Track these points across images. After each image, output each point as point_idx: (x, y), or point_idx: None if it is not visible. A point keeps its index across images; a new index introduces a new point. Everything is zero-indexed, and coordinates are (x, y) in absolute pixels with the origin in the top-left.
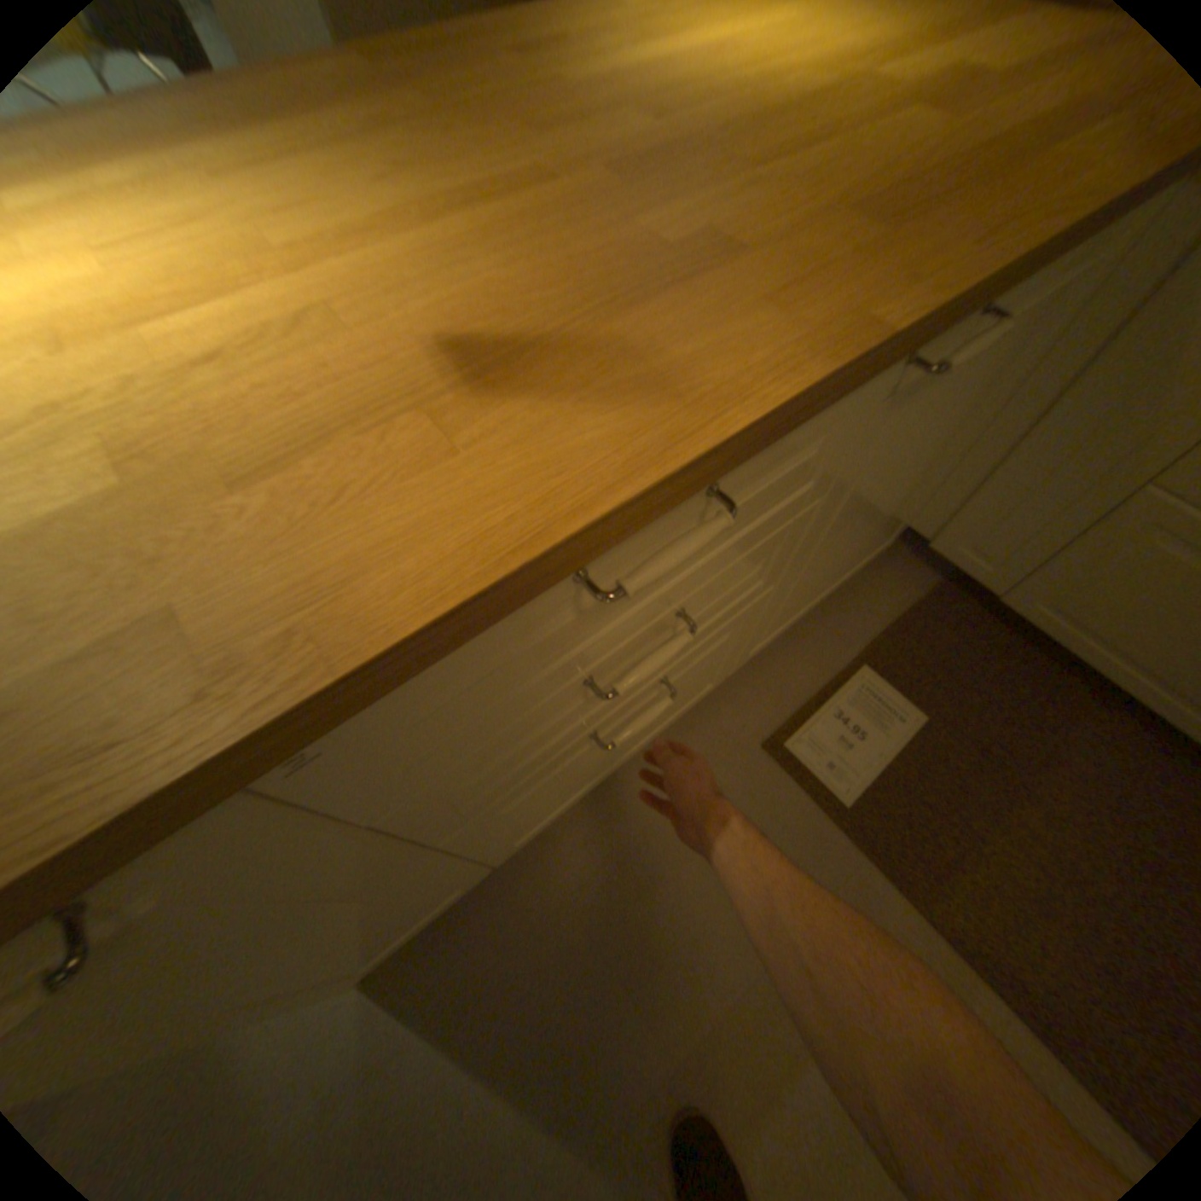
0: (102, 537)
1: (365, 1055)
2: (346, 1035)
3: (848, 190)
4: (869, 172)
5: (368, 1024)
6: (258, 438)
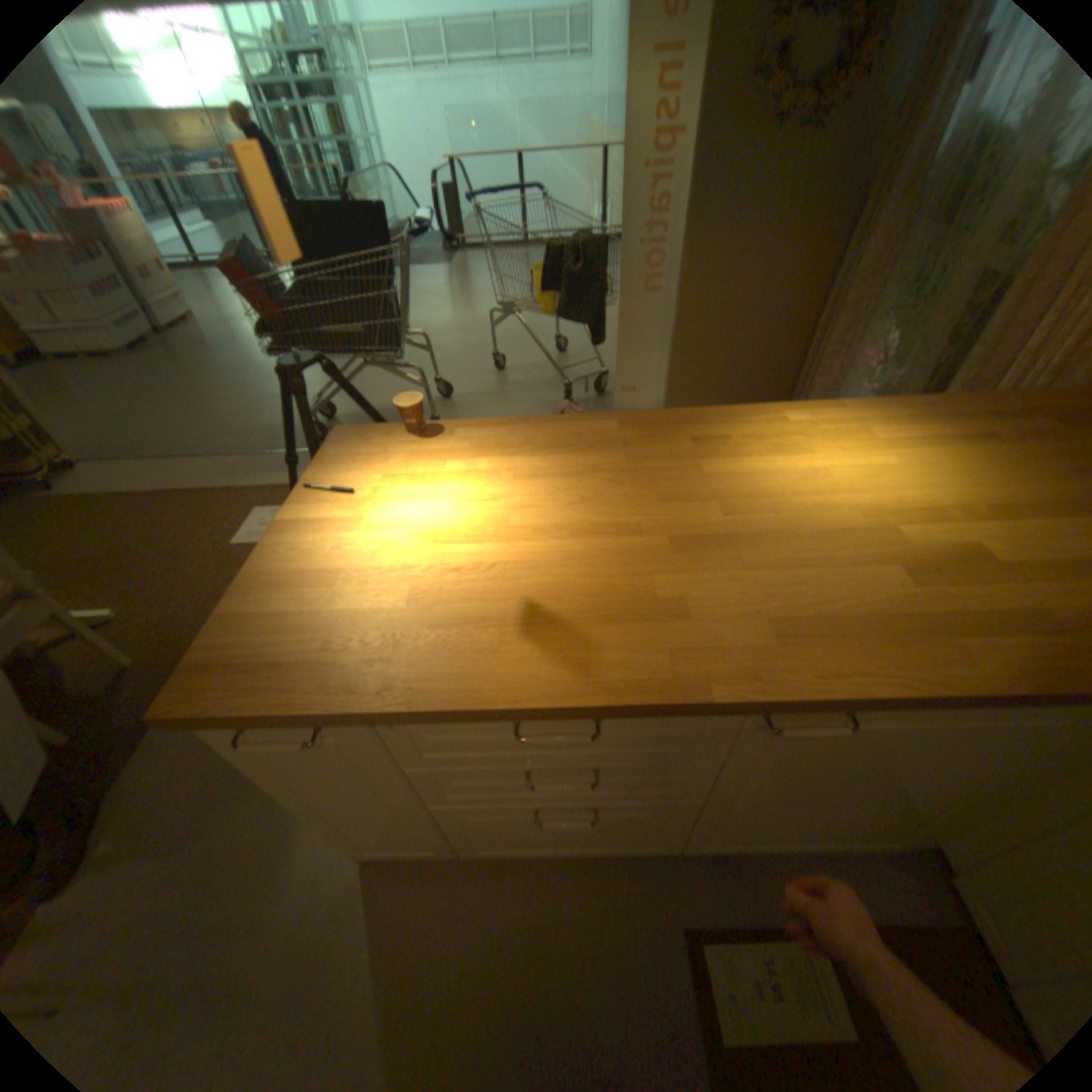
0: (388, 626)
1: (339, 909)
2: (340, 889)
3: (779, 609)
4: (806, 602)
5: (351, 893)
6: (446, 613)
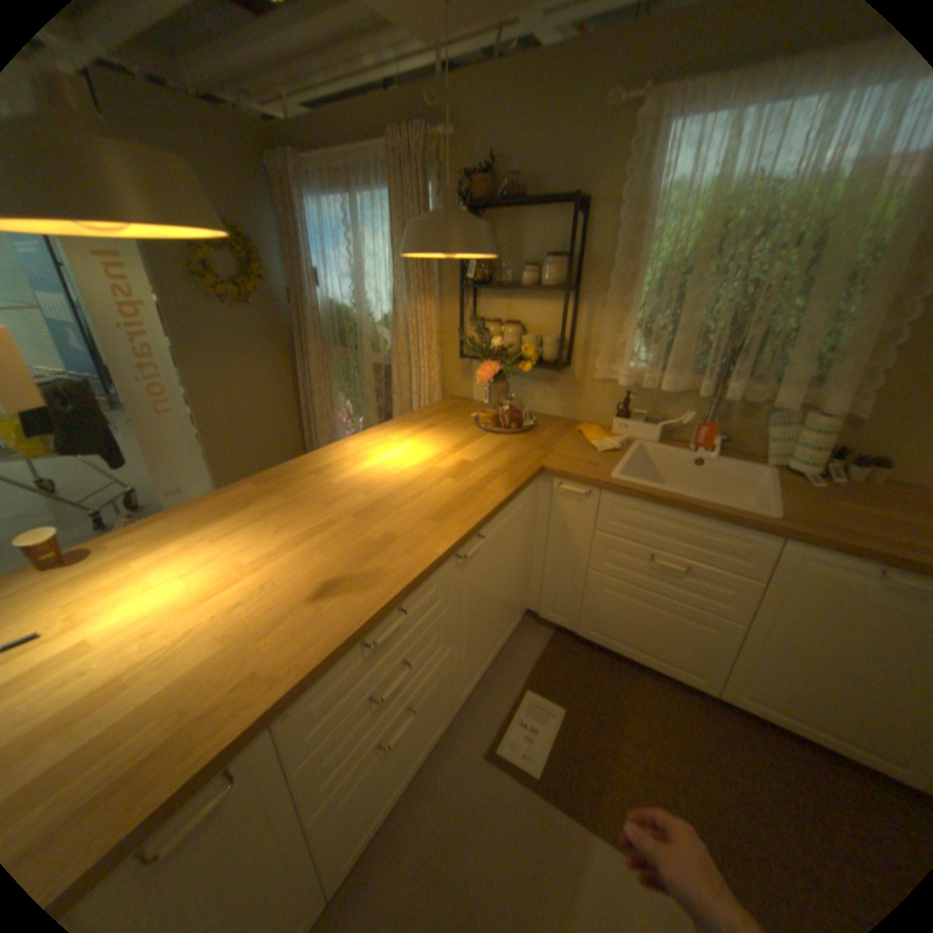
0: (226, 661)
1: None
2: None
3: (426, 513)
4: (432, 506)
5: None
6: (263, 625)
